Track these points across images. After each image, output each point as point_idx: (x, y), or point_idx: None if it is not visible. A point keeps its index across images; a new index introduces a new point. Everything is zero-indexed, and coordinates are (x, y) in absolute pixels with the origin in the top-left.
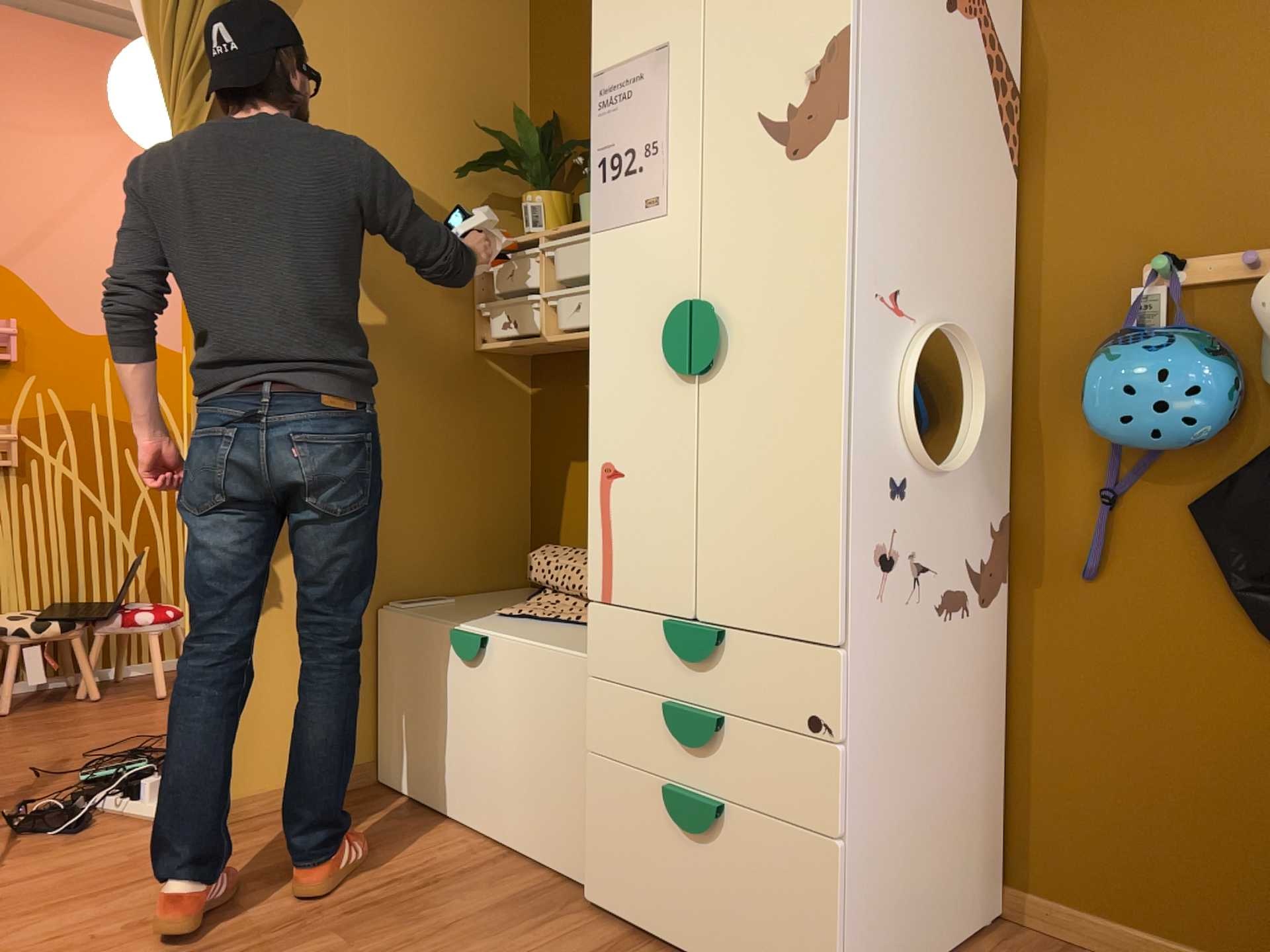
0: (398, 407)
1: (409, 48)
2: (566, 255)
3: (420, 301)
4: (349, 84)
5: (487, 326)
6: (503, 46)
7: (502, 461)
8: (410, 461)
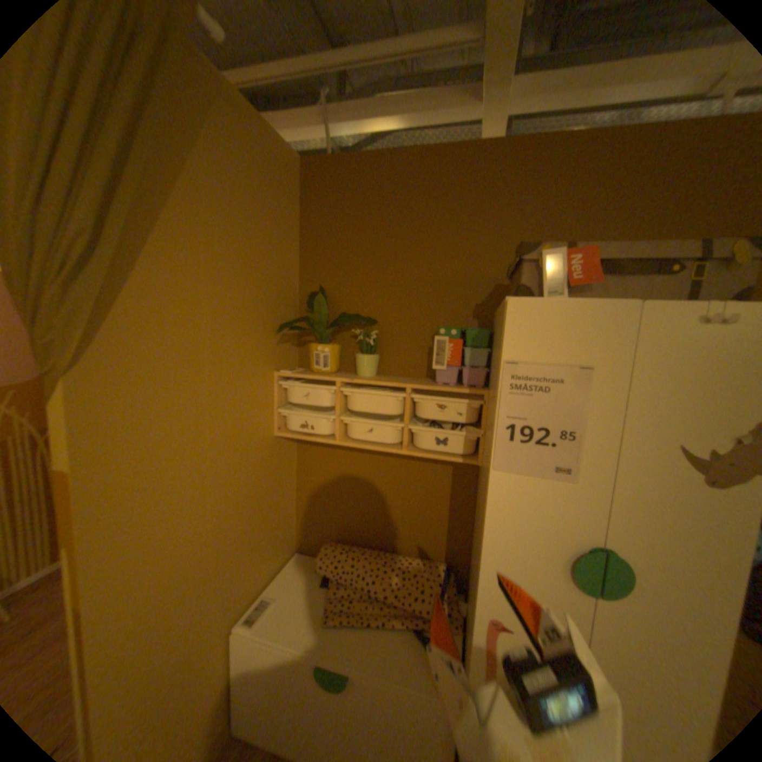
0: (237, 496)
1: (241, 237)
2: (360, 397)
3: (248, 419)
4: (203, 269)
5: (282, 419)
6: (288, 235)
7: (286, 492)
8: (244, 526)
